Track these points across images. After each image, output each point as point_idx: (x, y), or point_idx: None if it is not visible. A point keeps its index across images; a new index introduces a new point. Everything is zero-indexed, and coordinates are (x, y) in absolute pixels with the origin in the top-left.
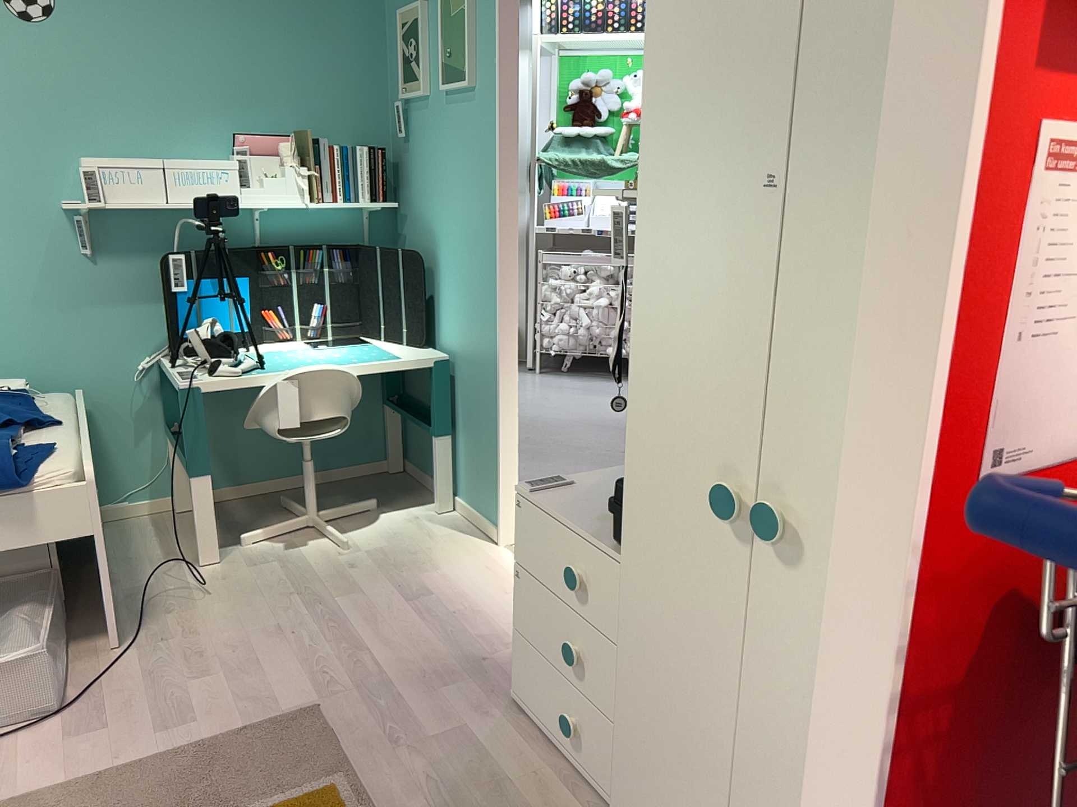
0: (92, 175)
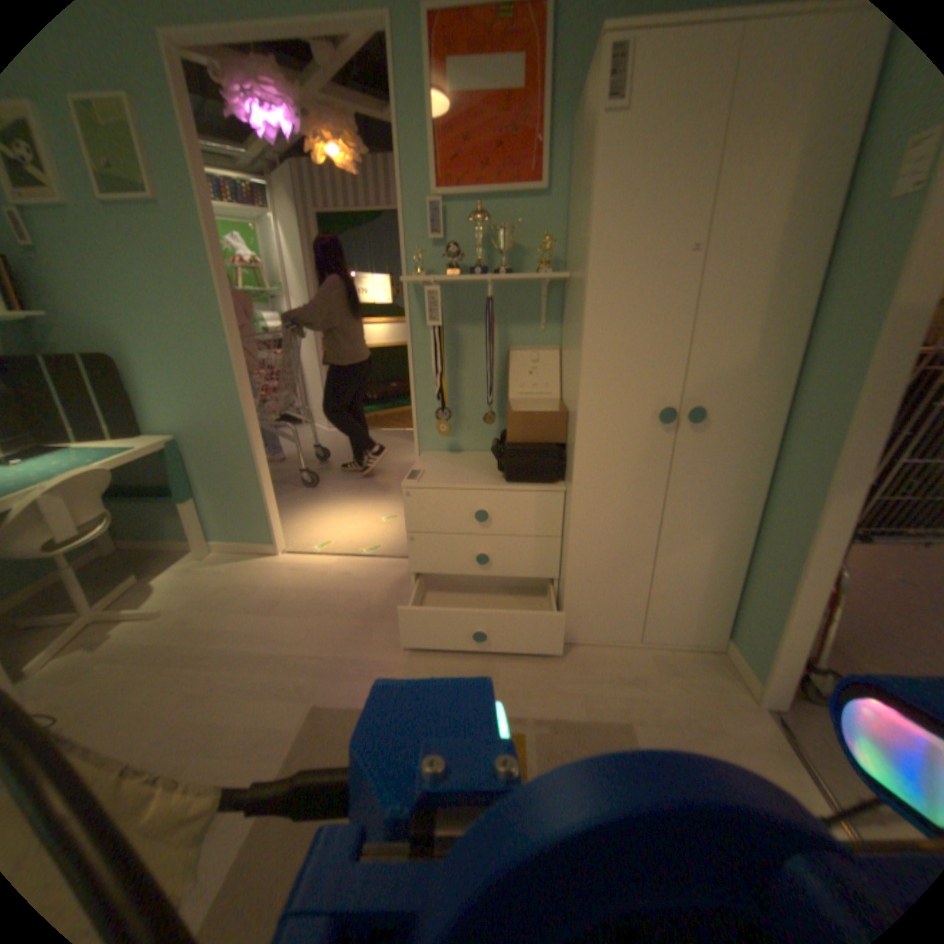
0: None
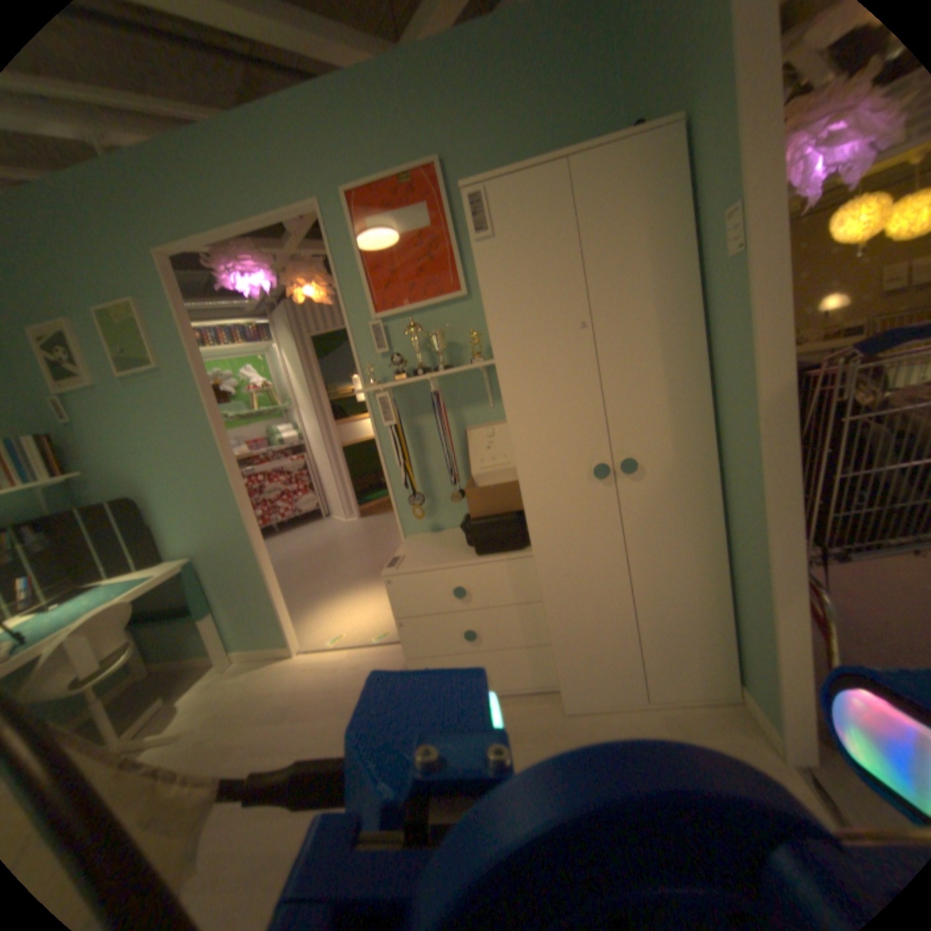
0: None
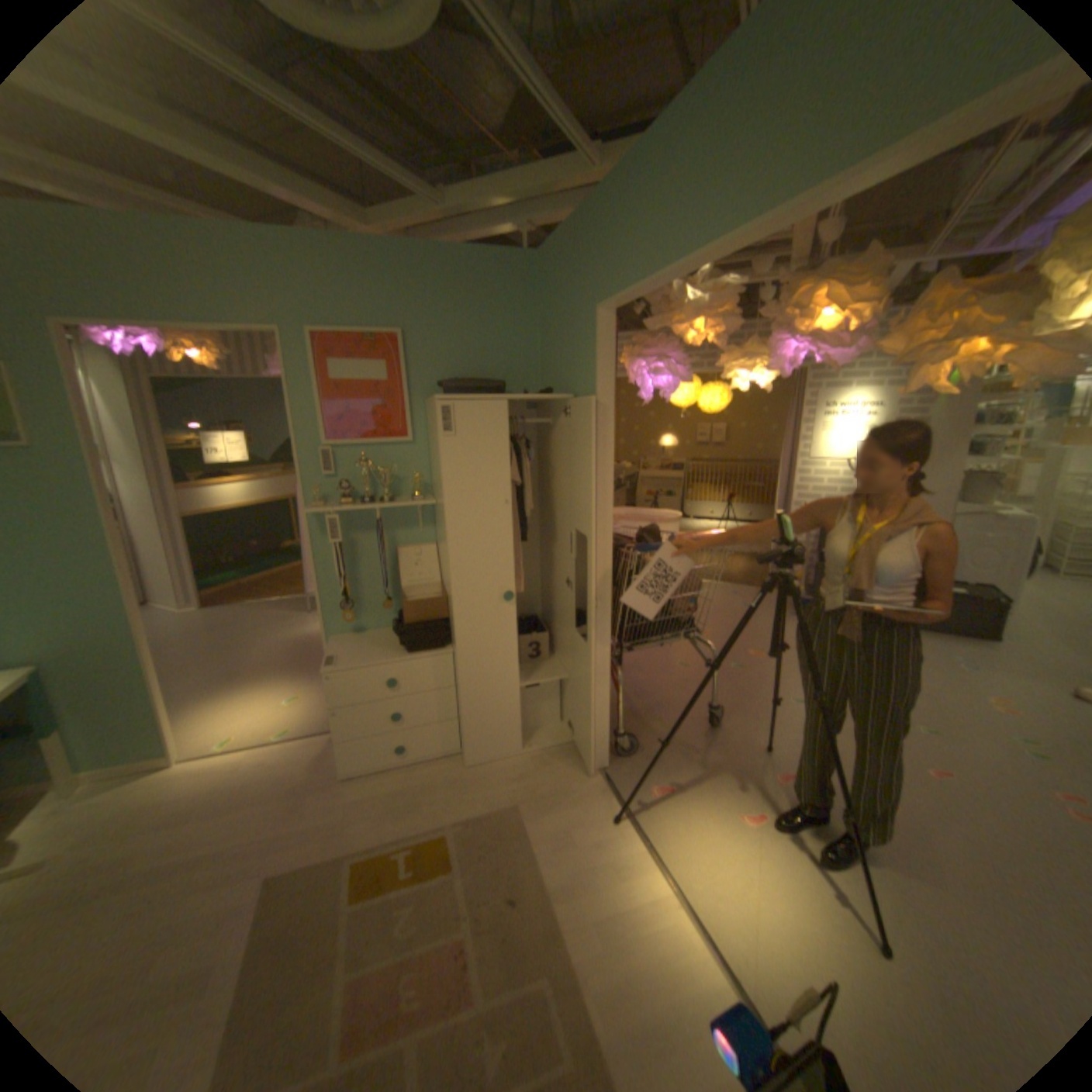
0: None
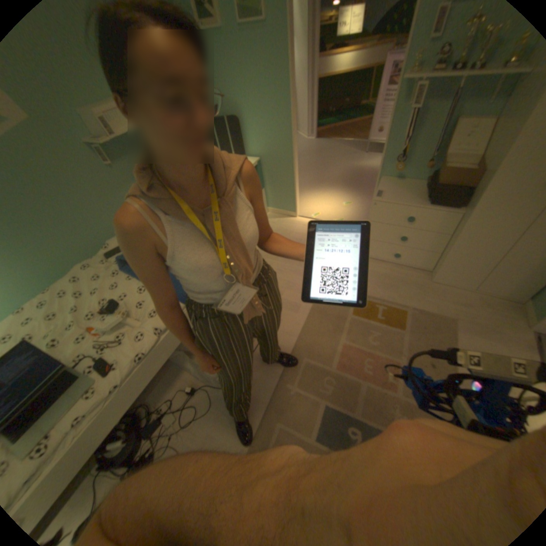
0: (103, 119)
